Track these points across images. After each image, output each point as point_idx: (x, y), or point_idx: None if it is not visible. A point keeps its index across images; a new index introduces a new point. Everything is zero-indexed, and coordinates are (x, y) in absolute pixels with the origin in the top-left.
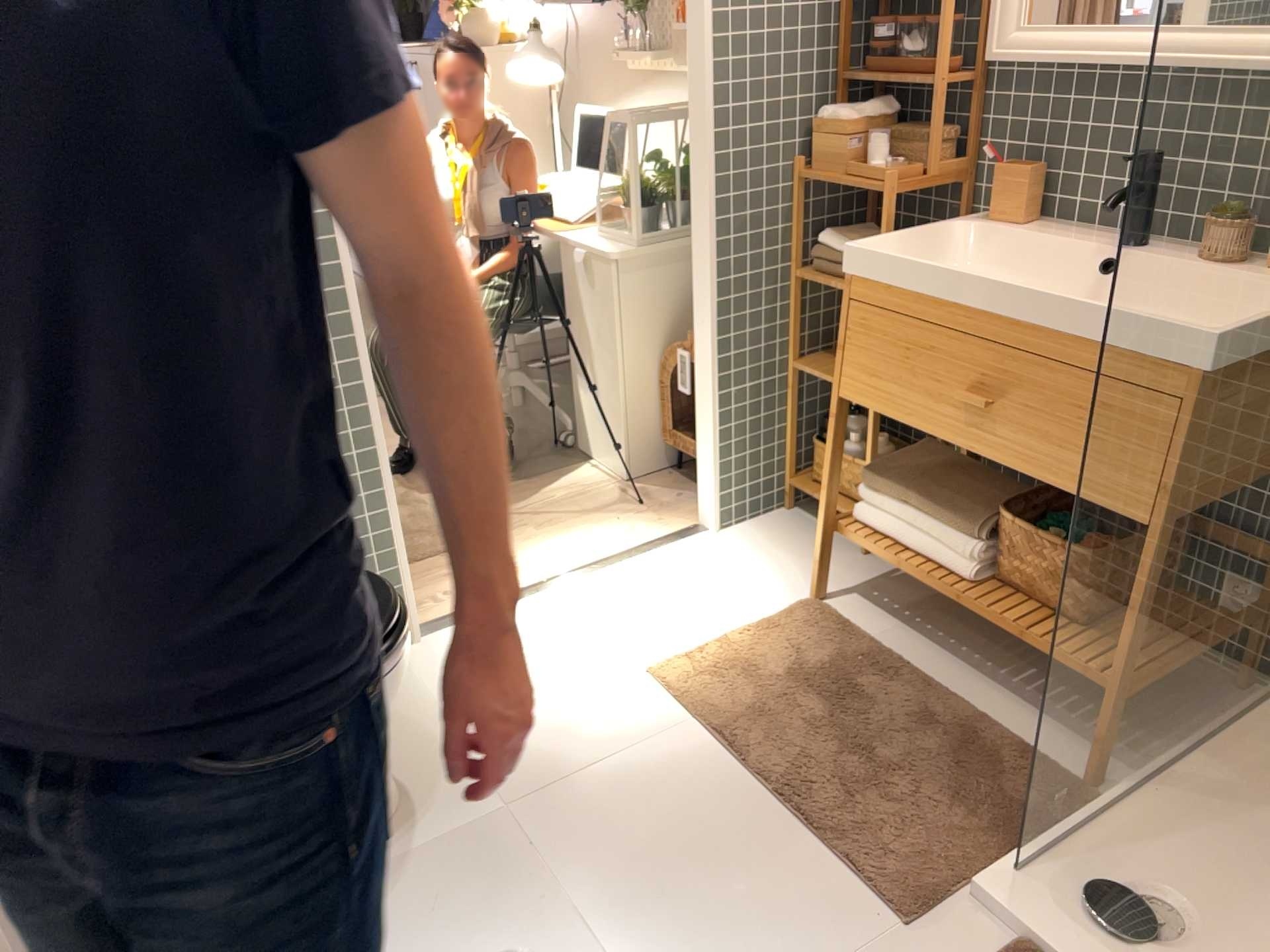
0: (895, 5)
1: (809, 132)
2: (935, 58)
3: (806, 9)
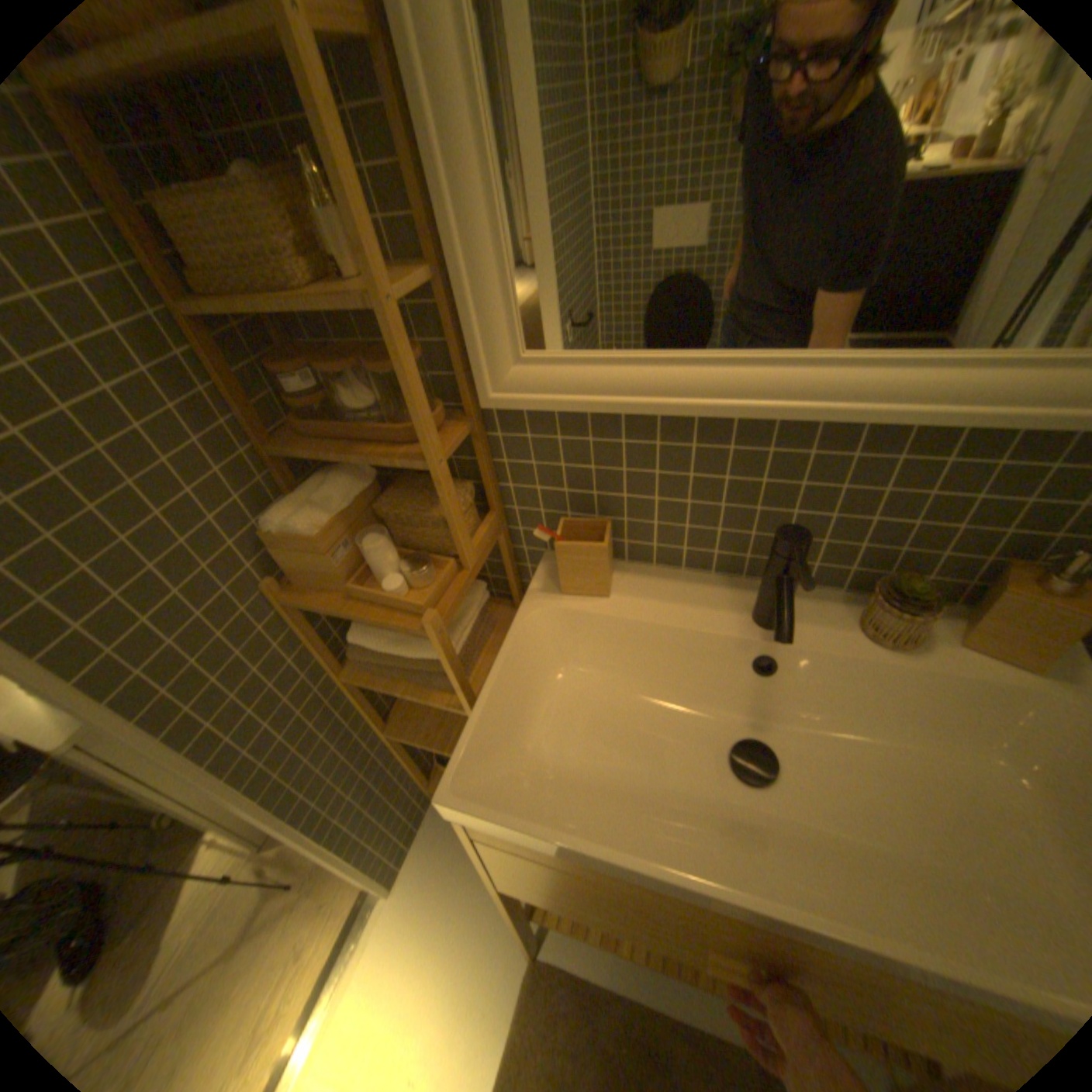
0: (298, 339)
1: (261, 538)
2: (405, 409)
3: (122, 401)
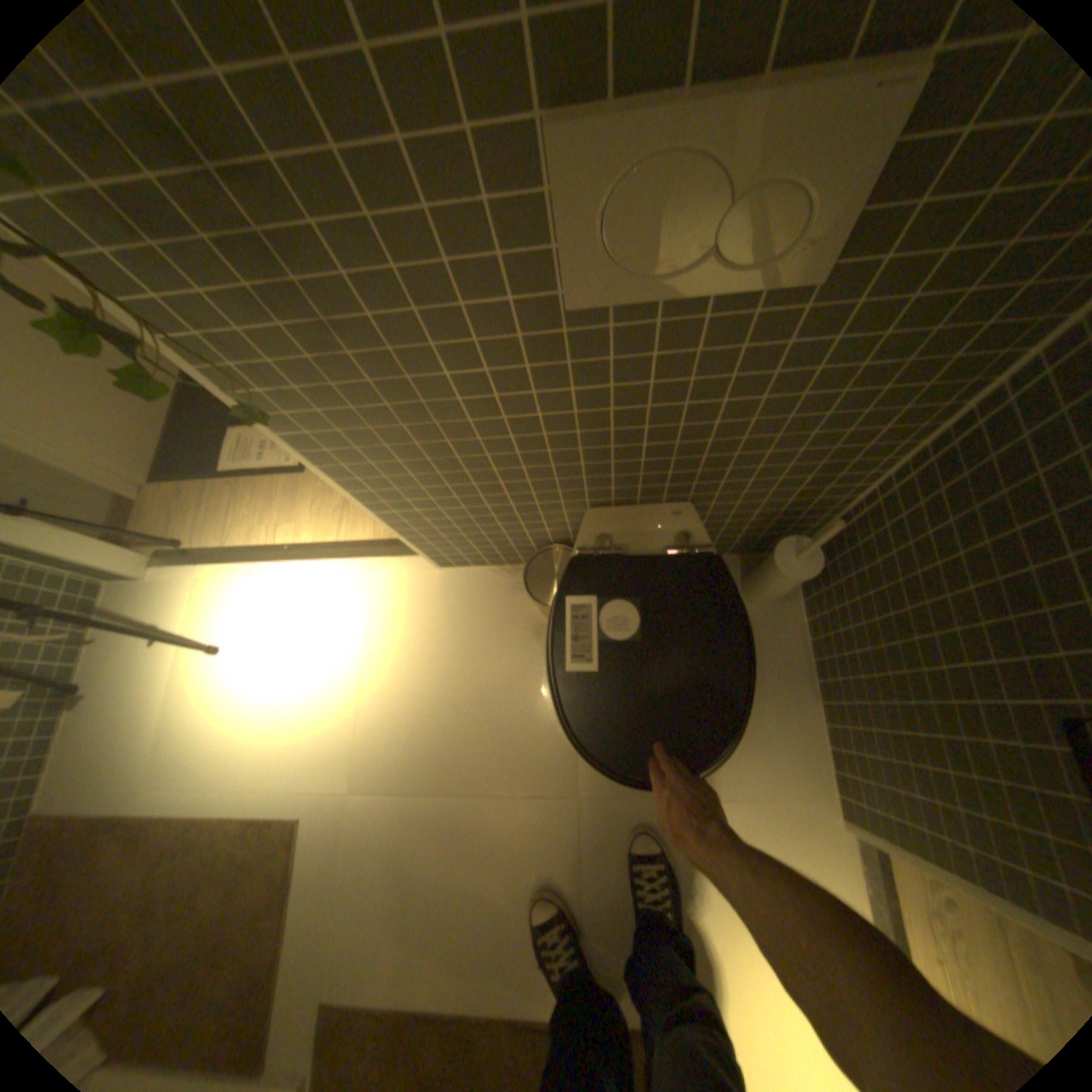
0: None
1: None
2: None
3: None
